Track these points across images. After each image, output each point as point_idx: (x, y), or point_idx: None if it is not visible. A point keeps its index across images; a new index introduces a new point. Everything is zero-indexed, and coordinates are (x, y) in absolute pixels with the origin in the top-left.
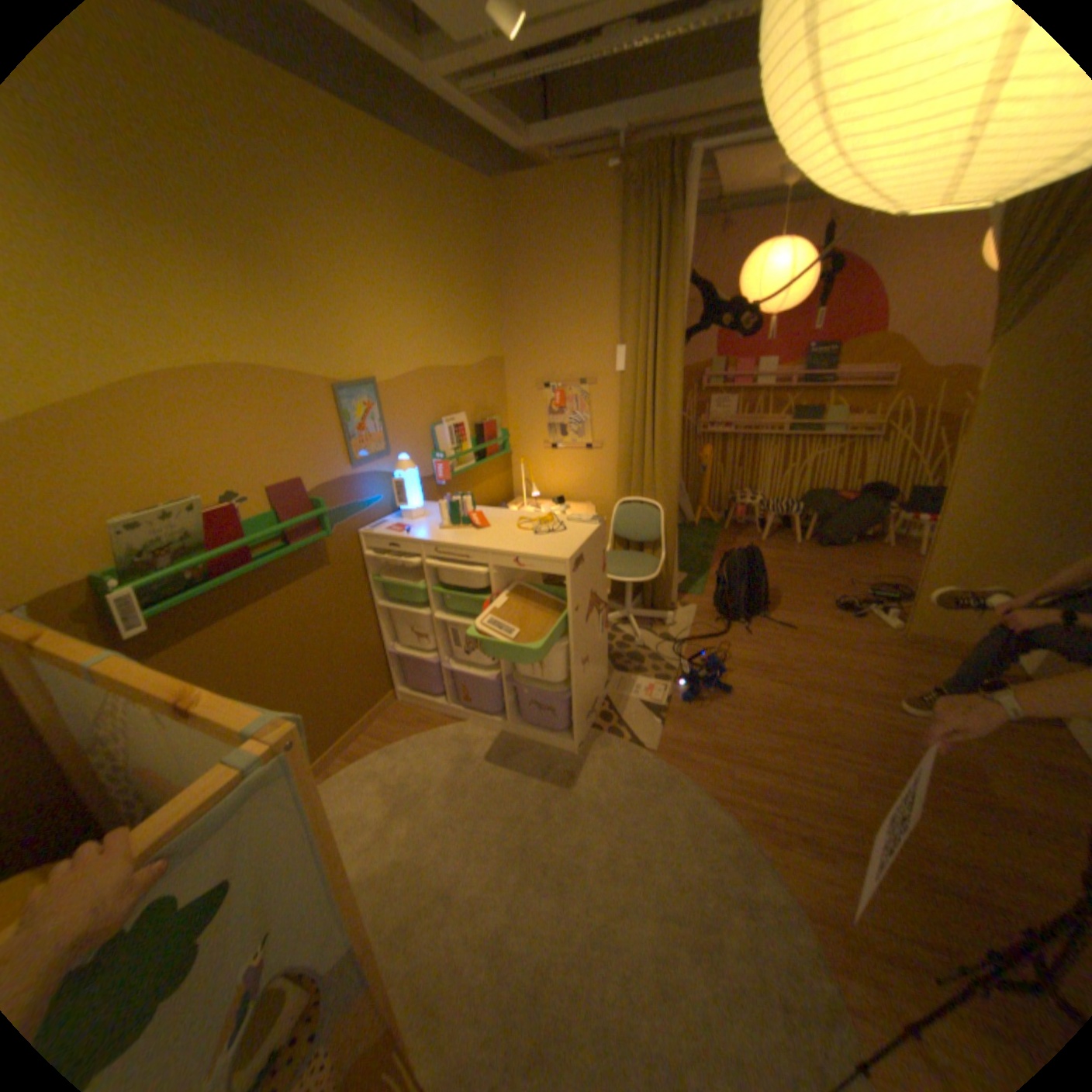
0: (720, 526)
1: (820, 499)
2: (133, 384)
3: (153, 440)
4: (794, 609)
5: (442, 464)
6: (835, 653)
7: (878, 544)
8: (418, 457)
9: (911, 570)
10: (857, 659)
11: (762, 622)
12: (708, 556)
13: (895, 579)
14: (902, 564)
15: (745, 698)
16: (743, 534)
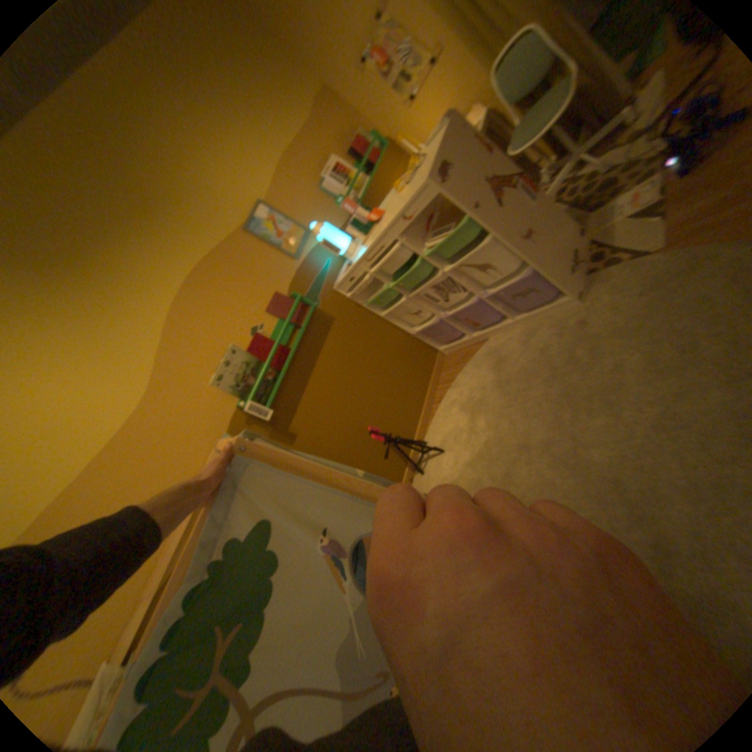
0: None
1: None
2: (170, 319)
3: (201, 334)
4: None
5: (347, 201)
6: None
7: None
8: (331, 213)
9: None
10: None
11: None
12: None
13: None
14: None
15: None
16: None
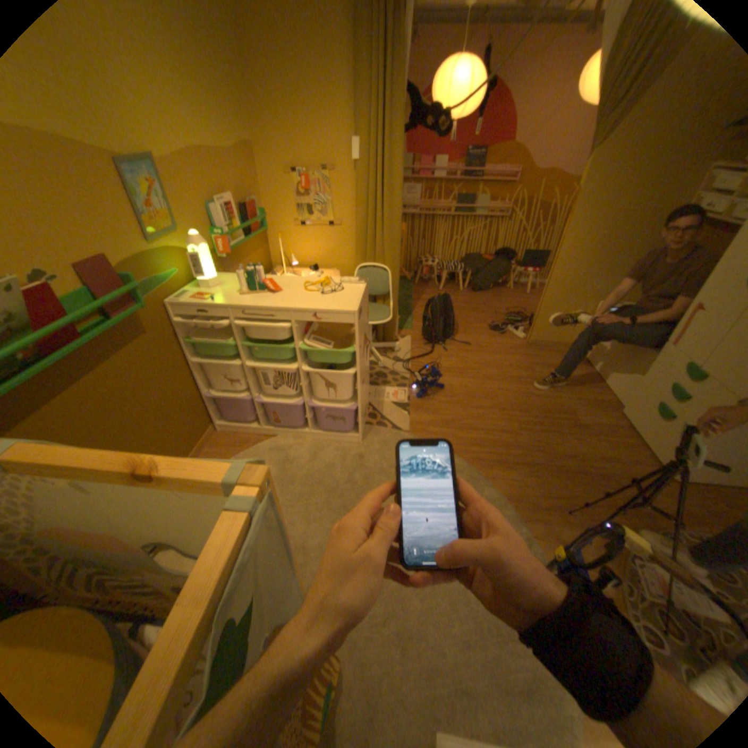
0: (412, 282)
1: (472, 261)
2: None
3: None
4: (467, 333)
5: (221, 239)
6: (493, 357)
7: (503, 288)
8: (199, 233)
9: (523, 303)
10: (505, 358)
11: (450, 343)
12: (409, 303)
13: (516, 309)
14: (518, 300)
15: (451, 390)
16: (427, 287)
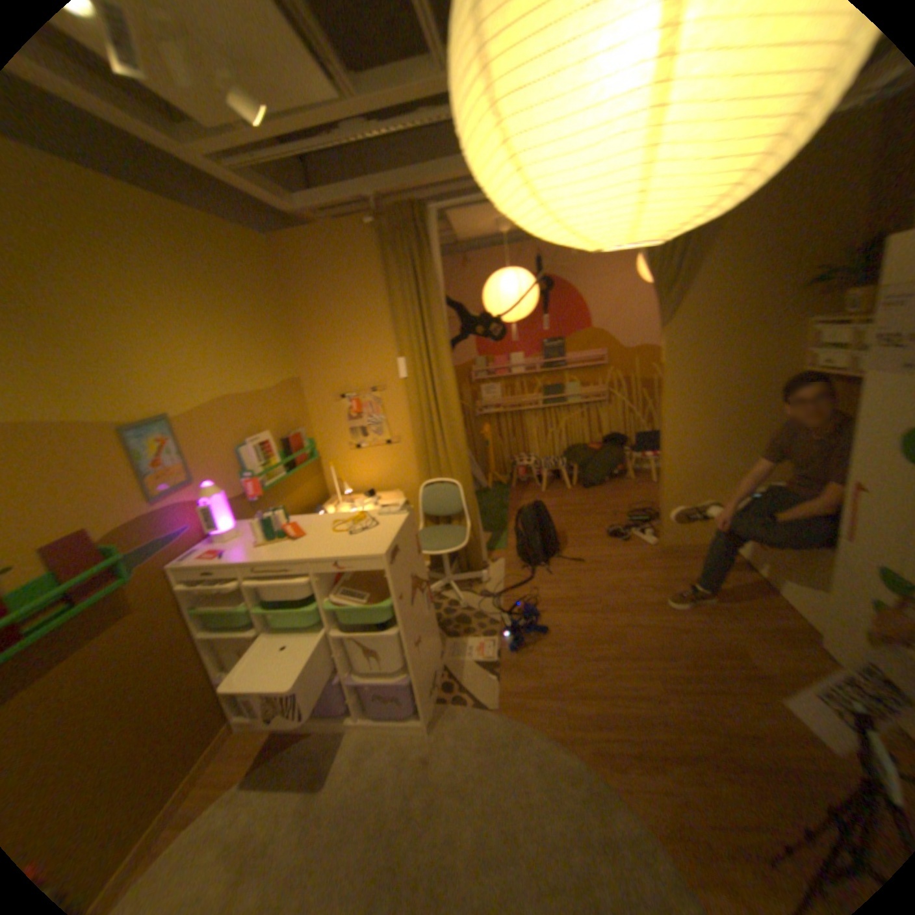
0: (509, 486)
1: (577, 453)
2: None
3: None
4: (579, 544)
5: (253, 481)
6: (618, 576)
7: (624, 479)
8: (226, 479)
9: (651, 495)
10: (634, 576)
11: (558, 561)
12: (505, 514)
13: (642, 504)
14: (644, 491)
15: (560, 634)
16: (528, 489)
